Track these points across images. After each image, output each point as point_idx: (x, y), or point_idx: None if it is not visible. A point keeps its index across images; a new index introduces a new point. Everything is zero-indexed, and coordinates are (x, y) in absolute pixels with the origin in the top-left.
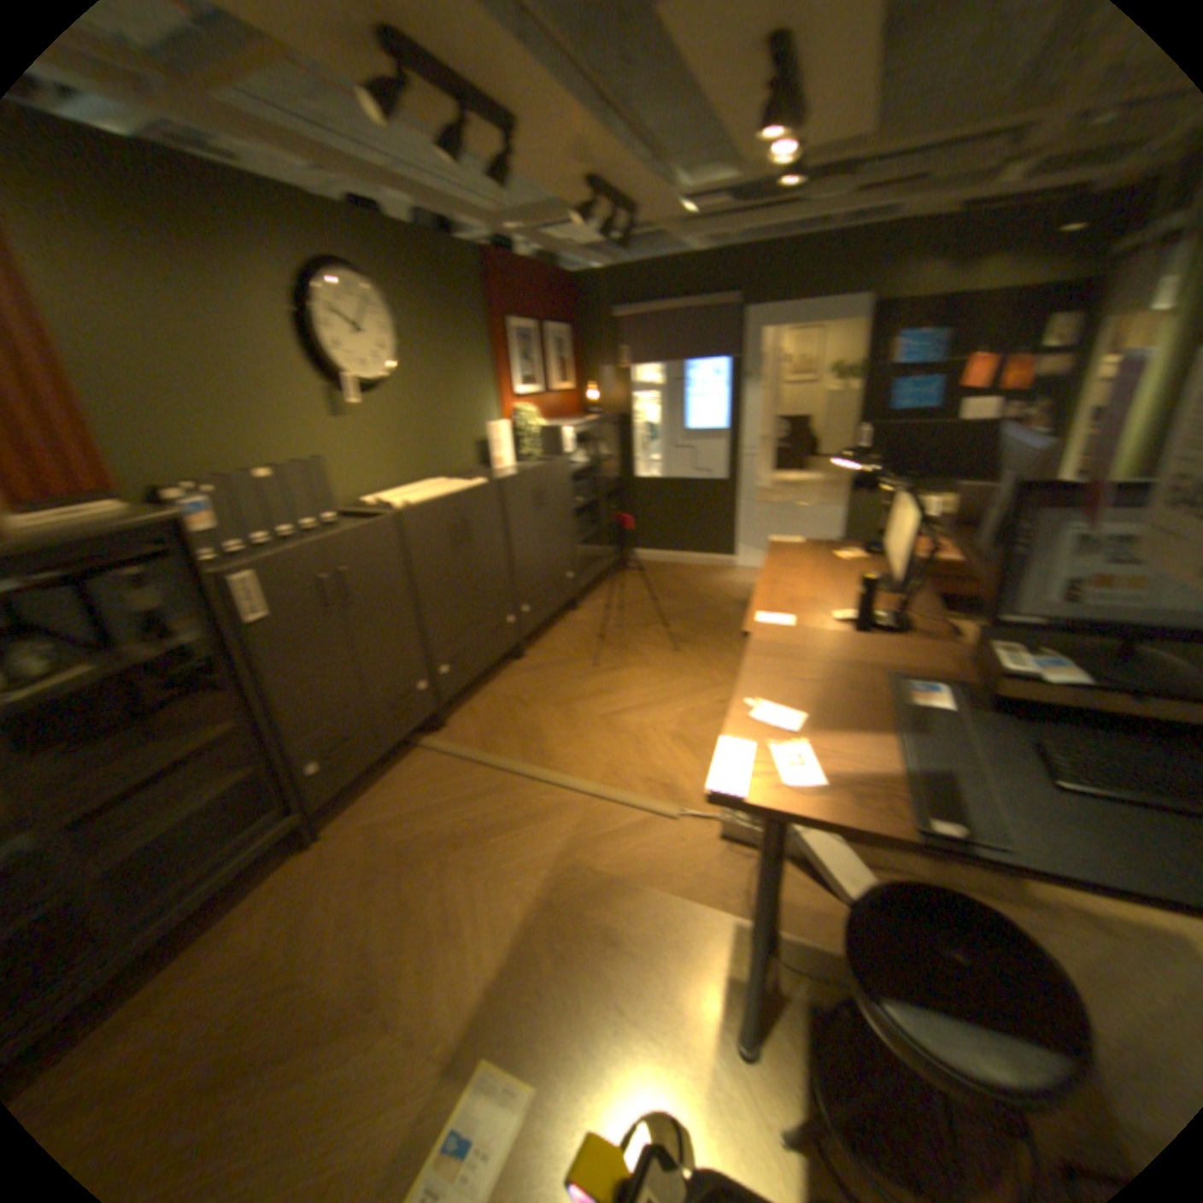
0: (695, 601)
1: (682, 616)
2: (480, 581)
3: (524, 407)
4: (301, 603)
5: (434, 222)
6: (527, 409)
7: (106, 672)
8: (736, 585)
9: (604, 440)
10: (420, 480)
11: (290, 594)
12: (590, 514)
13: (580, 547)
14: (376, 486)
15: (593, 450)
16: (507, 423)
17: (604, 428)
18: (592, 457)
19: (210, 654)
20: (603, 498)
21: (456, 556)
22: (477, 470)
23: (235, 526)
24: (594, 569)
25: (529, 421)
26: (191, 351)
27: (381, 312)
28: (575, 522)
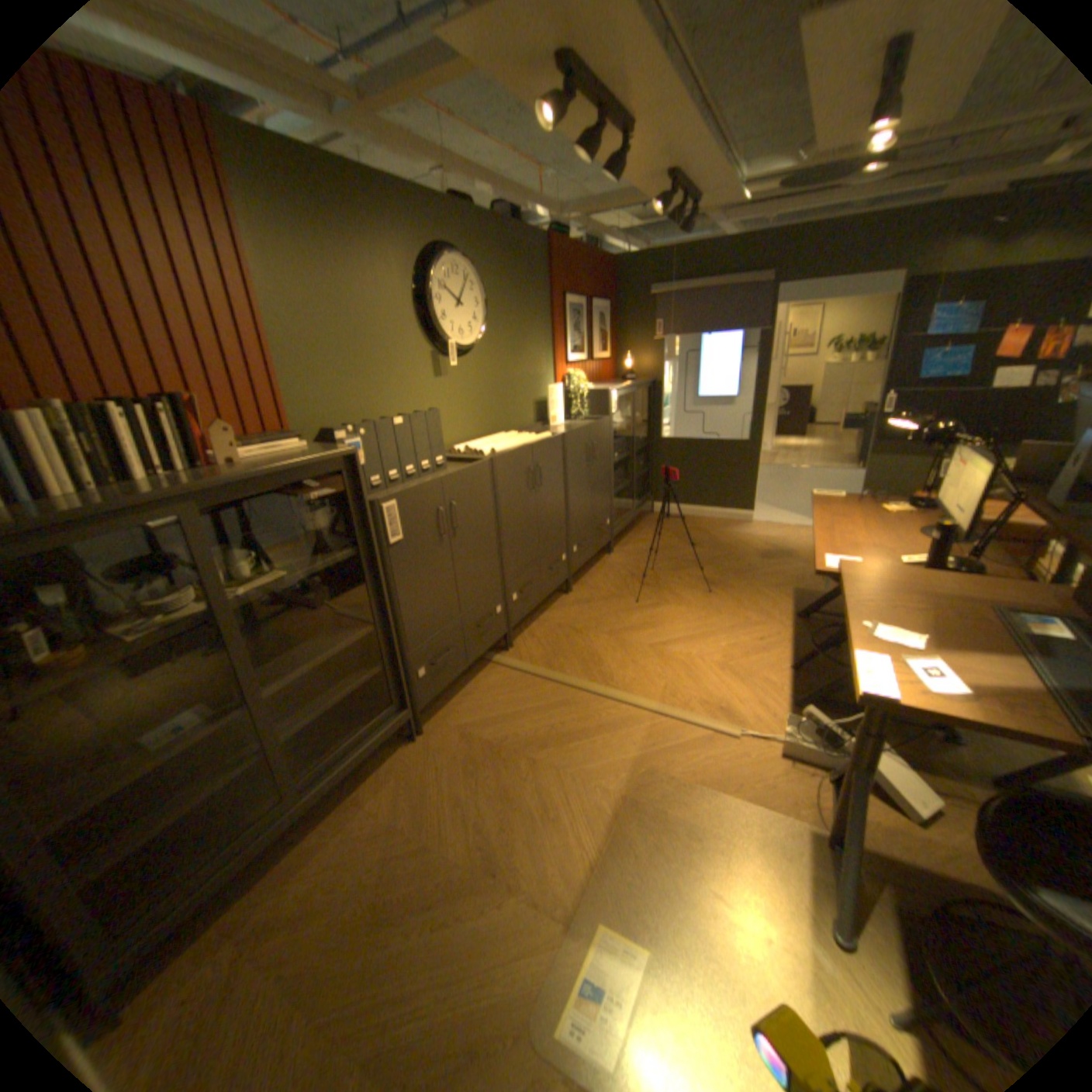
0: (721, 550)
1: (711, 563)
2: (546, 522)
3: (577, 373)
4: (428, 531)
5: (513, 214)
6: (580, 374)
7: (302, 576)
8: (758, 538)
9: (637, 404)
10: (496, 434)
11: (422, 523)
12: (624, 469)
13: (616, 498)
14: (465, 438)
15: (629, 413)
16: (562, 387)
17: (637, 394)
18: (628, 419)
19: (367, 568)
20: (633, 456)
21: (532, 499)
22: (538, 427)
23: (382, 465)
24: (626, 519)
25: (582, 385)
26: (350, 321)
27: (478, 290)
28: (614, 475)
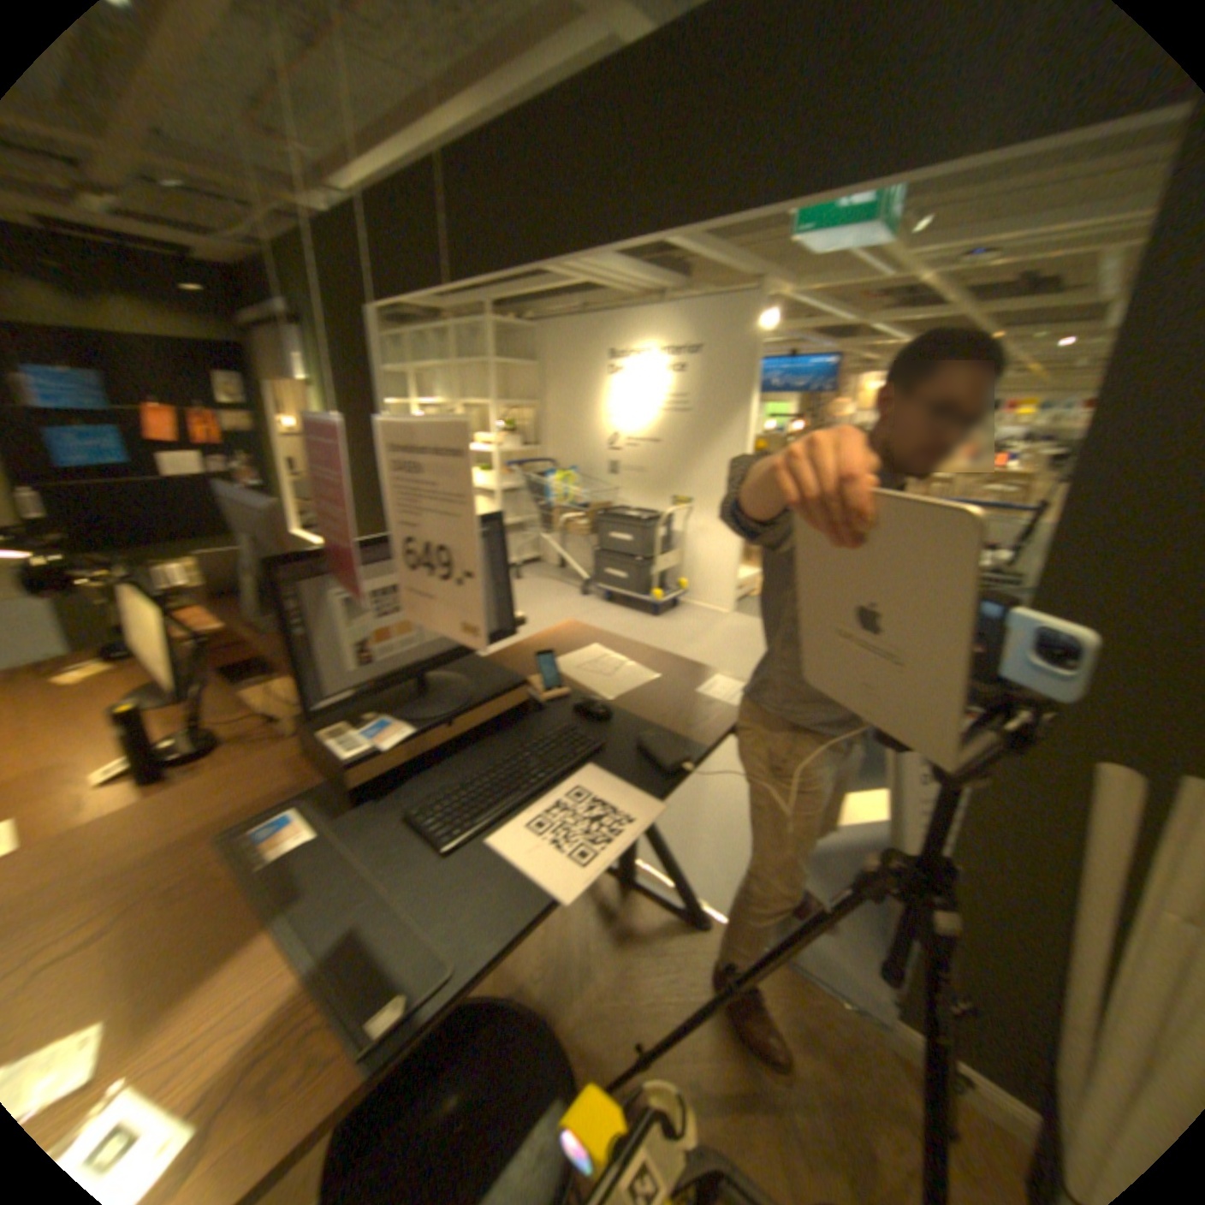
0: None
1: None
2: None
3: None
4: None
5: None
6: None
7: None
8: None
9: None
10: None
11: None
12: None
13: None
14: None
15: None
16: None
17: None
18: None
19: None
20: None
21: None
22: None
23: None
24: None
25: None
26: None
27: None
28: None
